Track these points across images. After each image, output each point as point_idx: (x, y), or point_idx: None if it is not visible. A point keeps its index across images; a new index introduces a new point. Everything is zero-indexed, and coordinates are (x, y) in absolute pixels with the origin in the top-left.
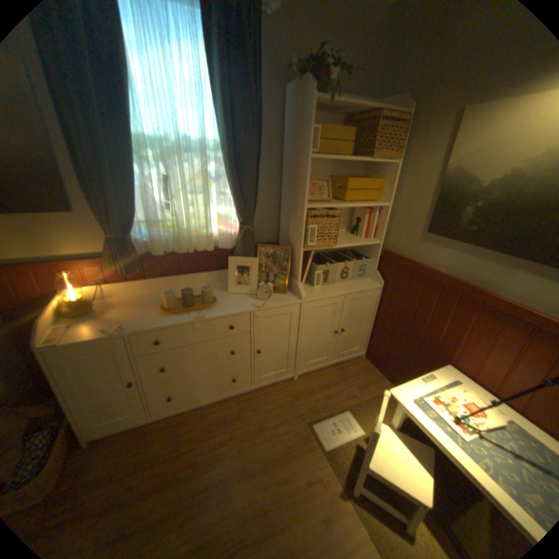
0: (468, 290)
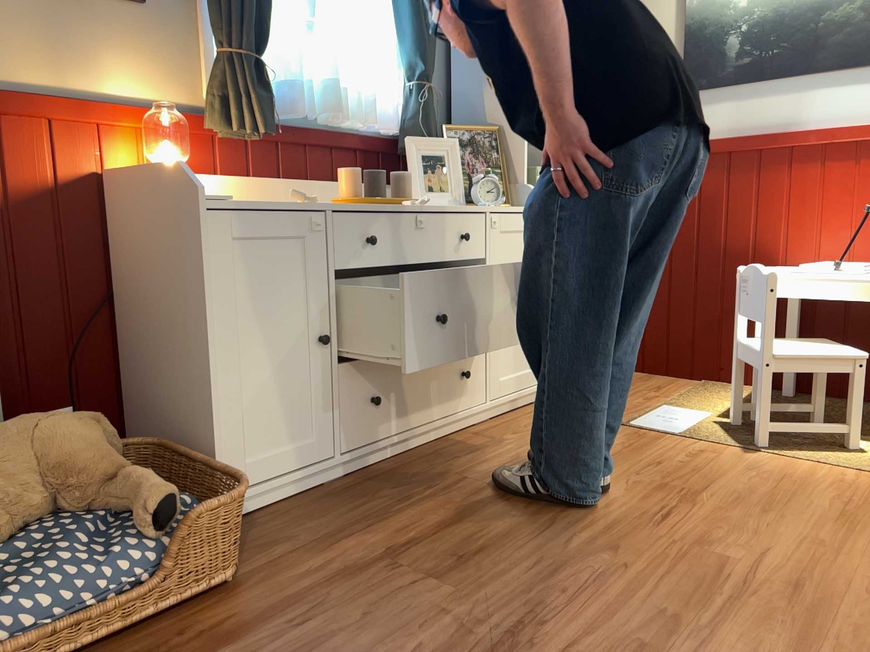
0: (764, 142)
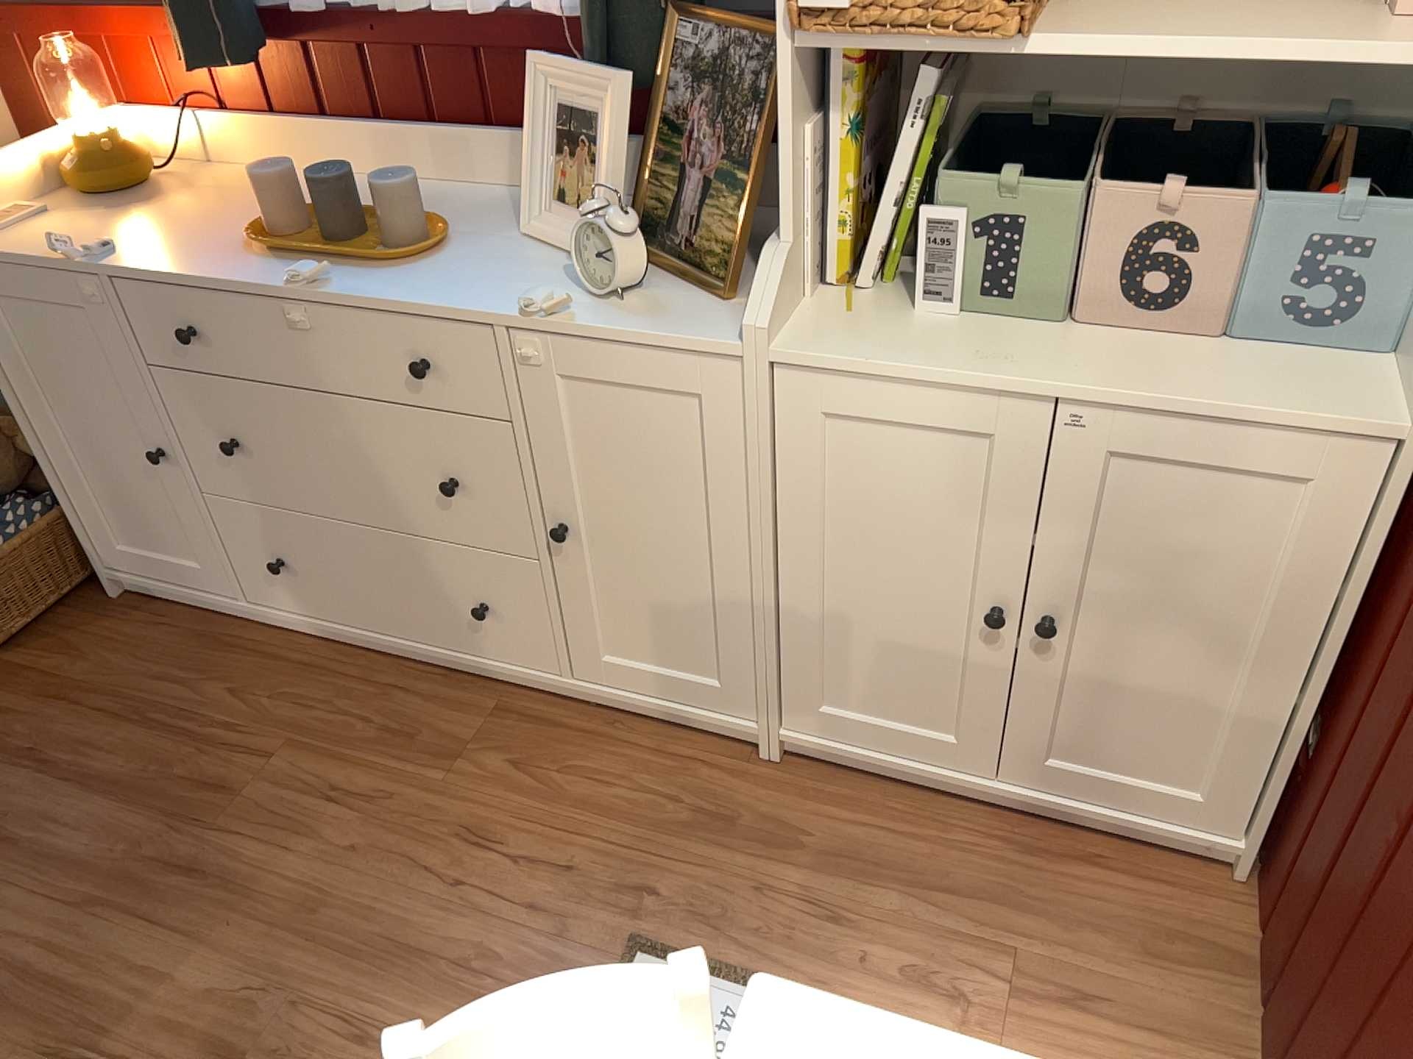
0: None
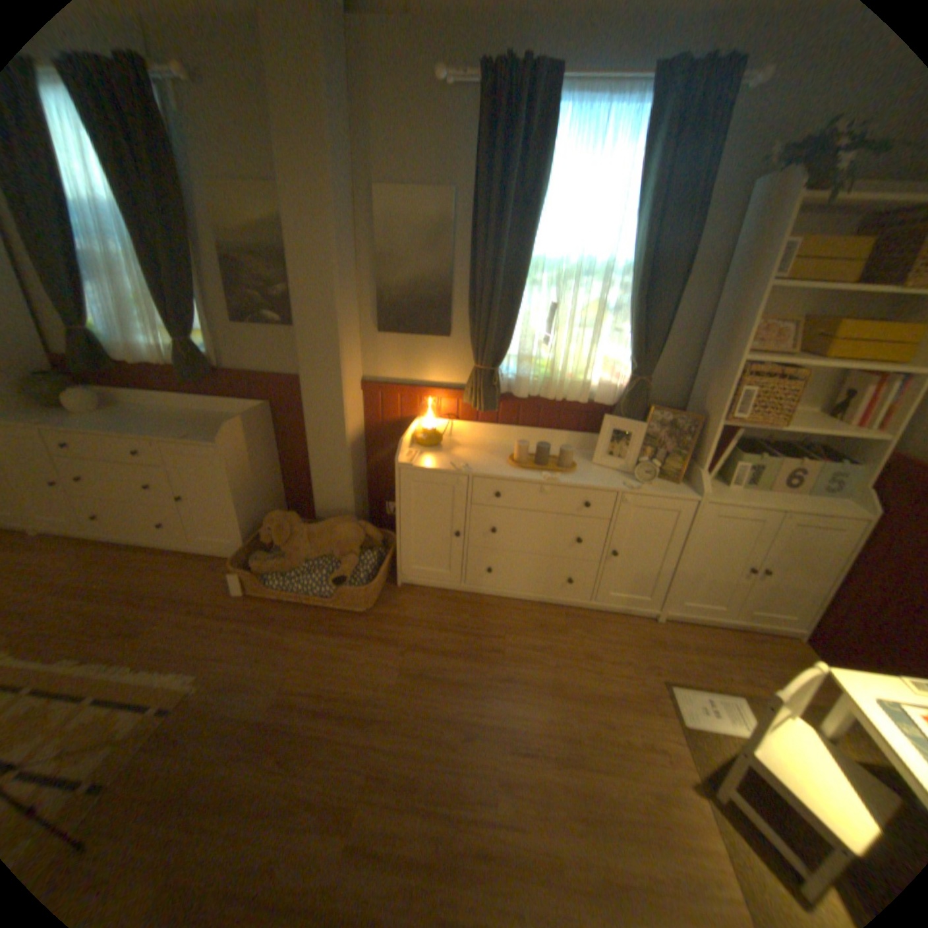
0: None
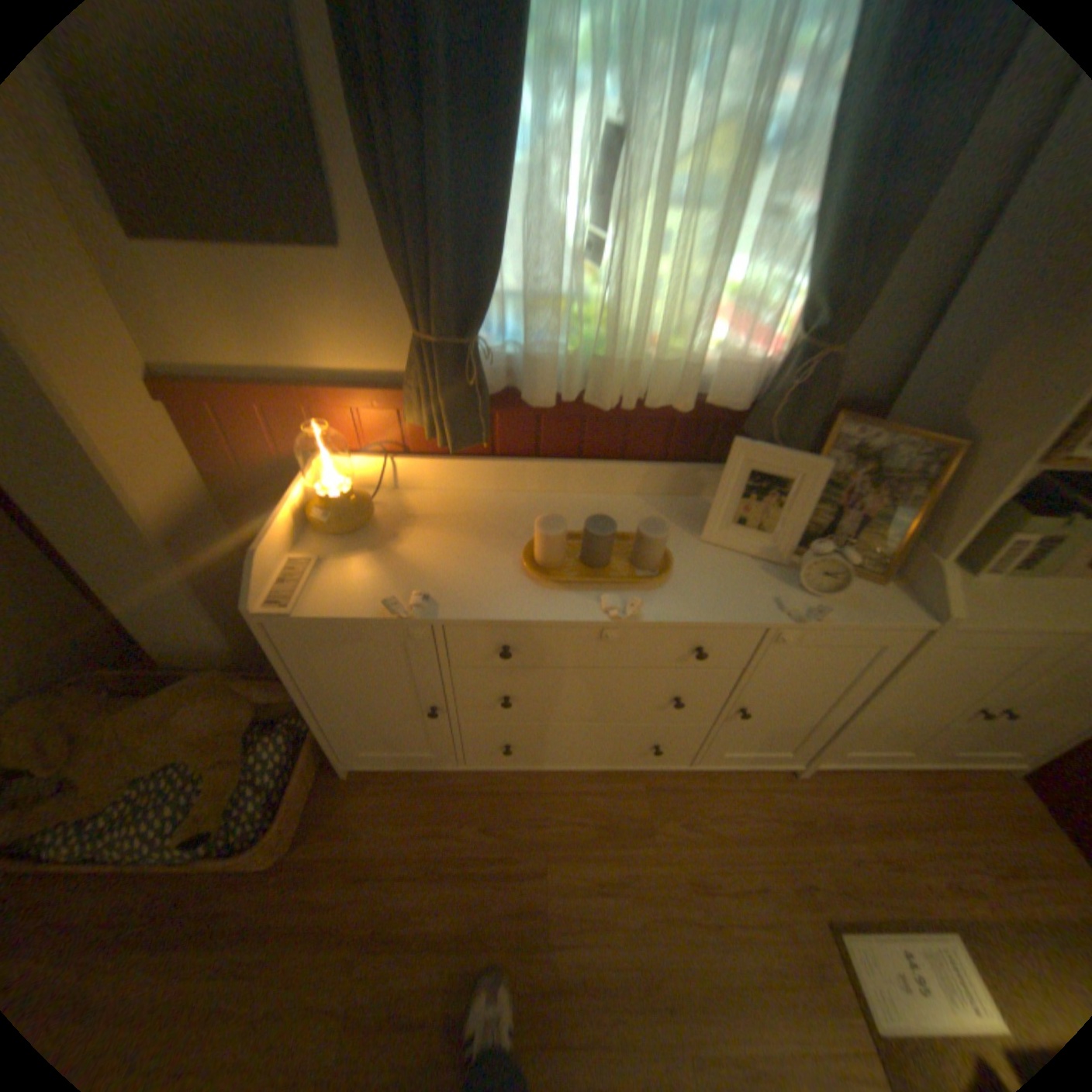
0: None
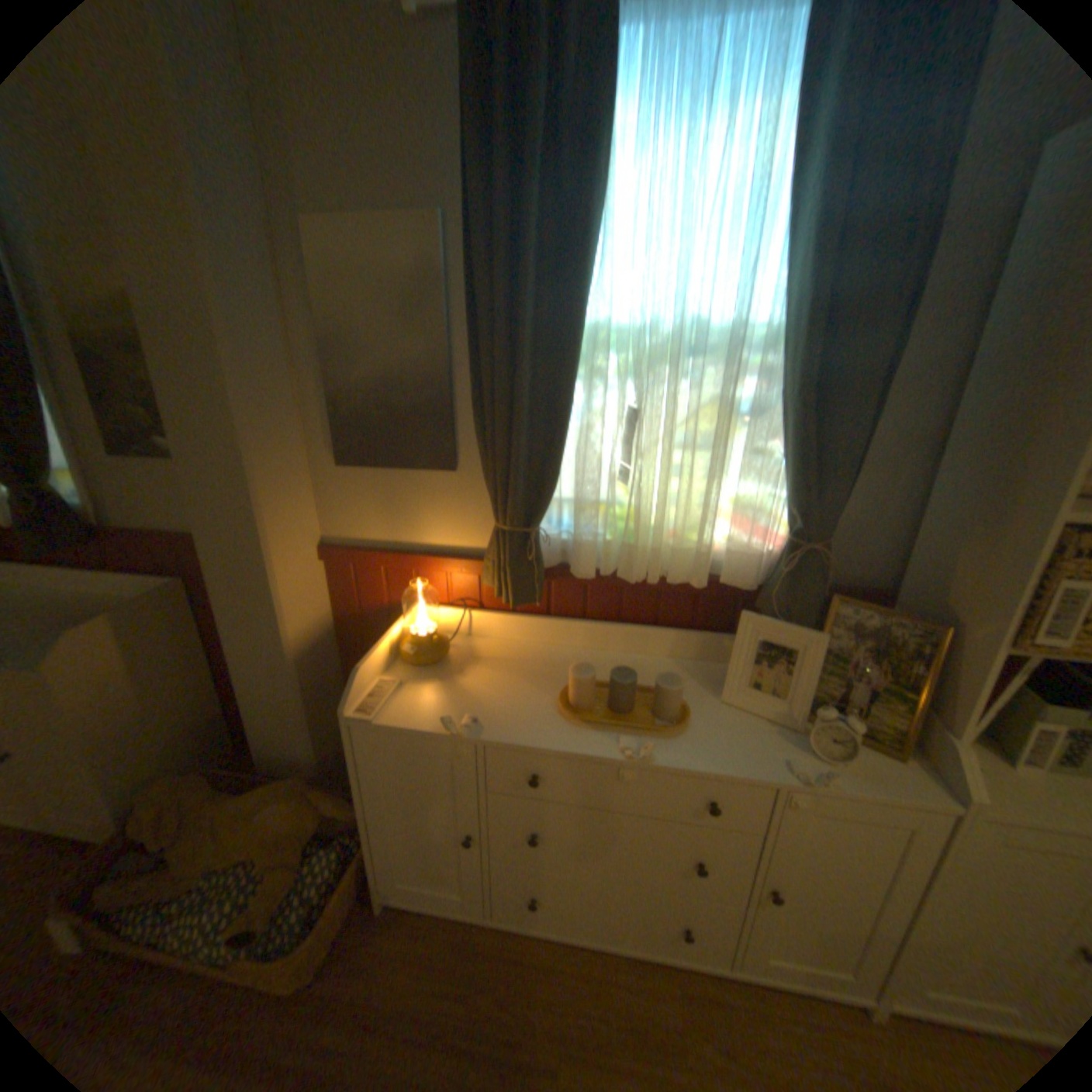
0: None
